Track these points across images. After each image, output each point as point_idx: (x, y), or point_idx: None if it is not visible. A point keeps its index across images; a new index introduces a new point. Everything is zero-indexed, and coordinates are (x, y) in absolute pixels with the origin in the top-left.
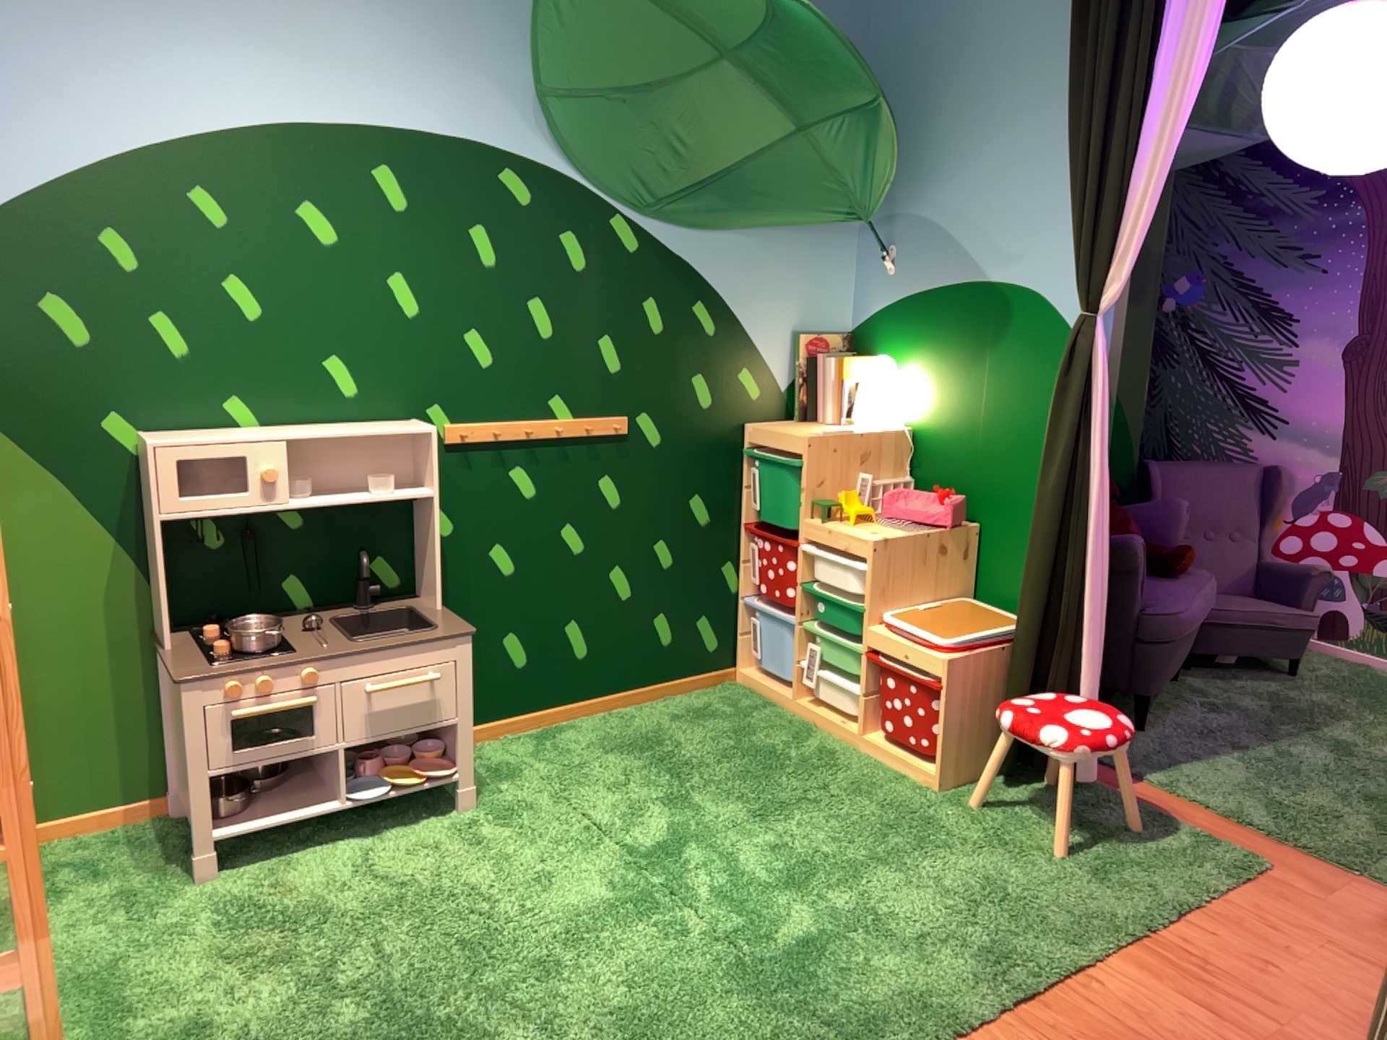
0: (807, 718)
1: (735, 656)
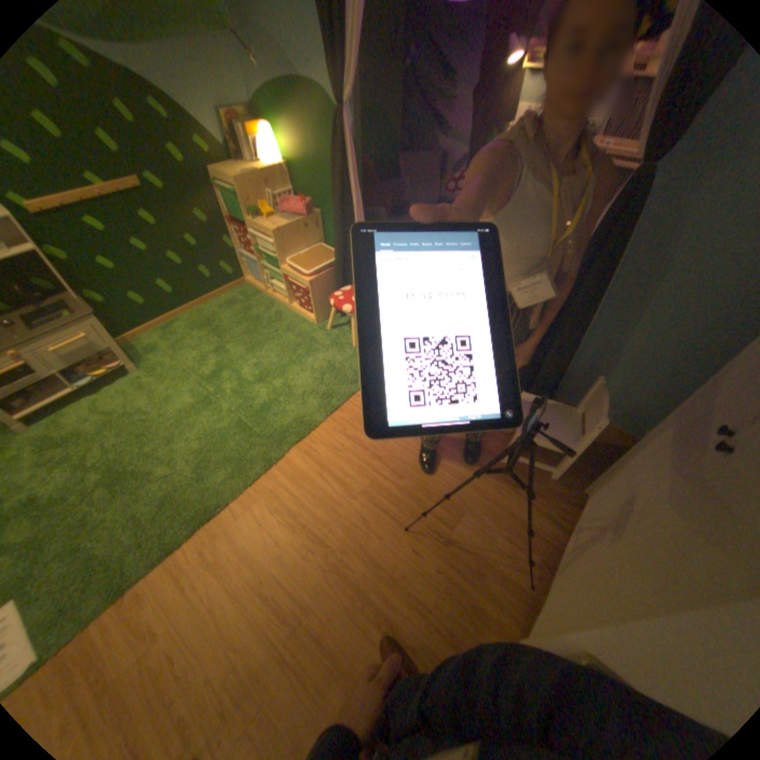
0: (271, 298)
1: (241, 273)
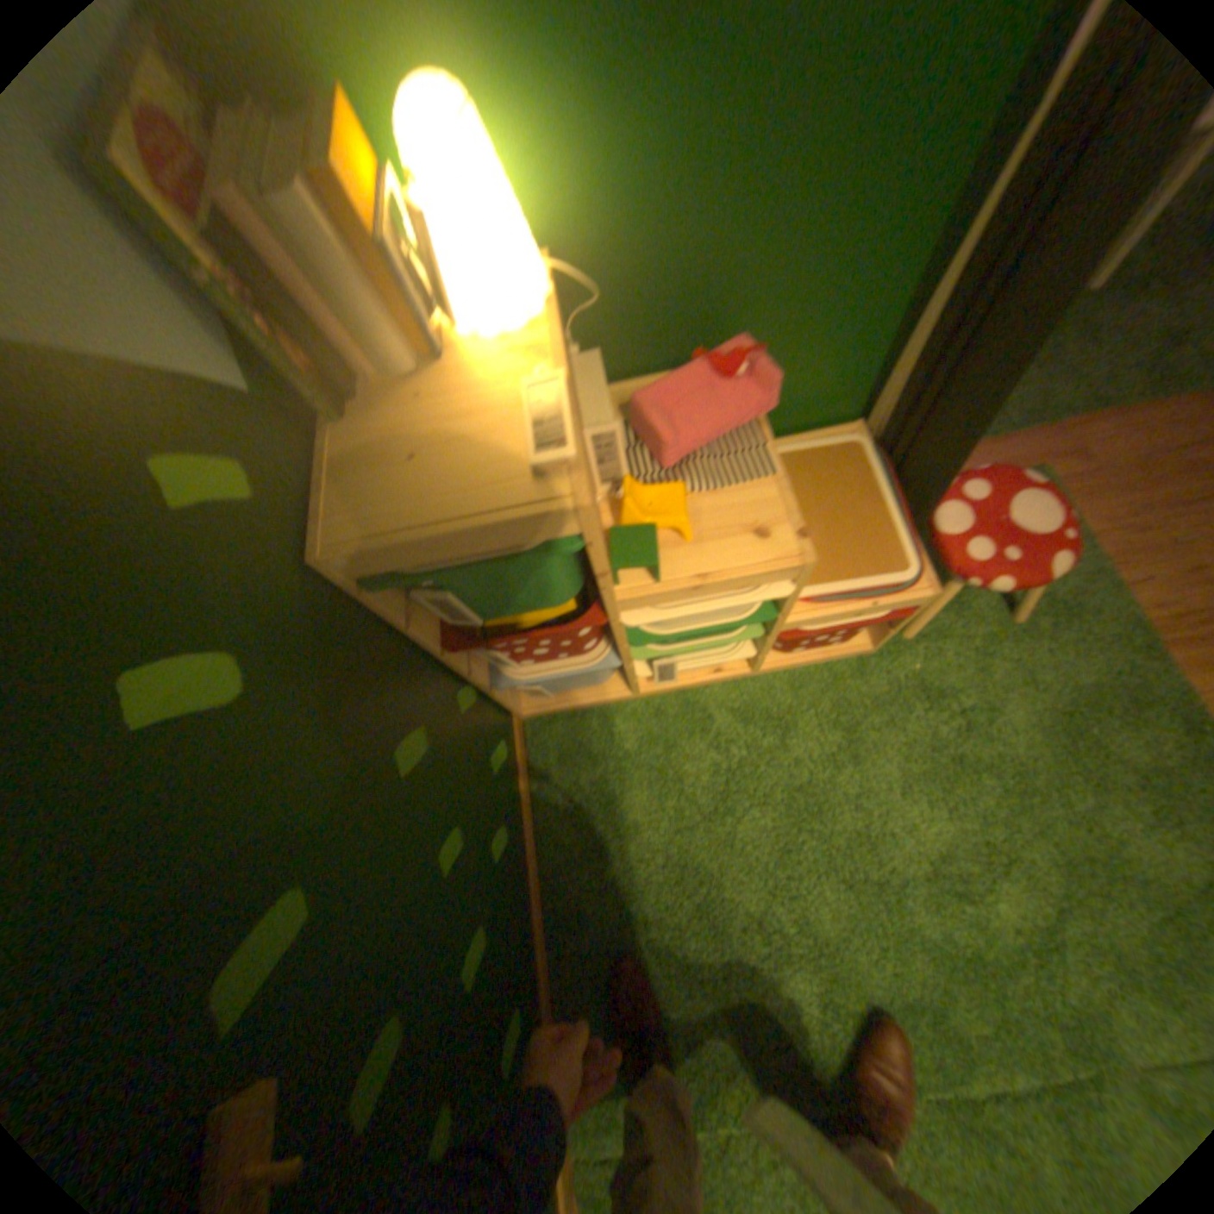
0: (659, 691)
1: (509, 712)
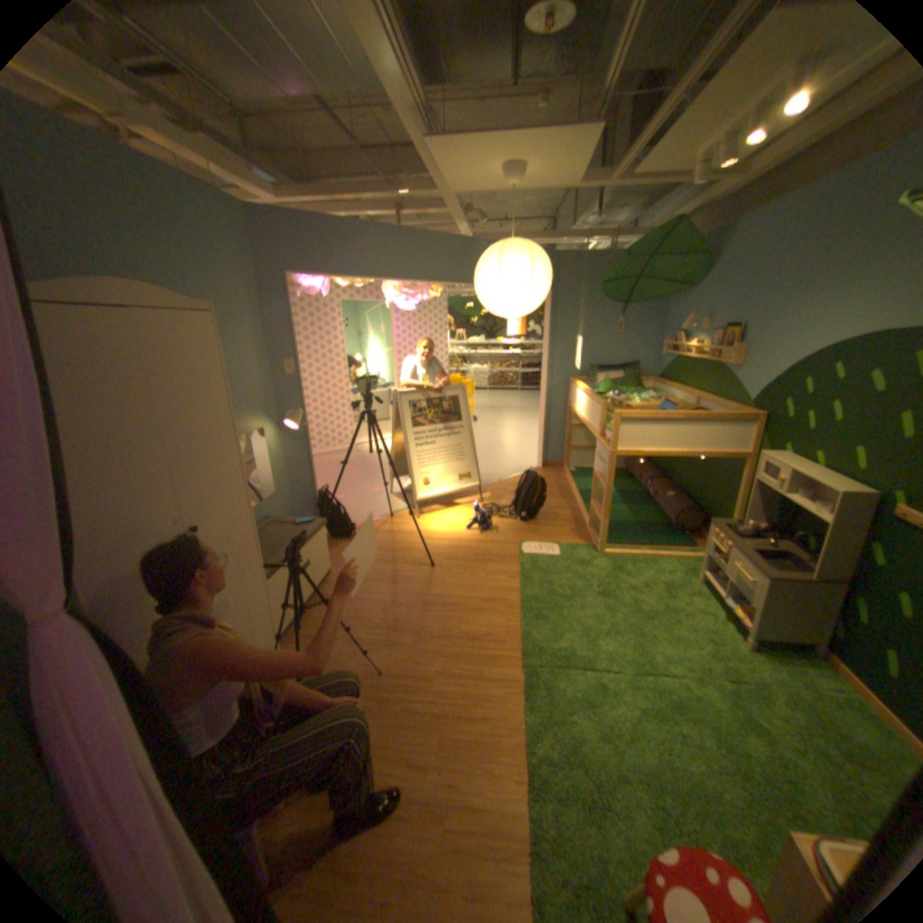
0: None
1: None
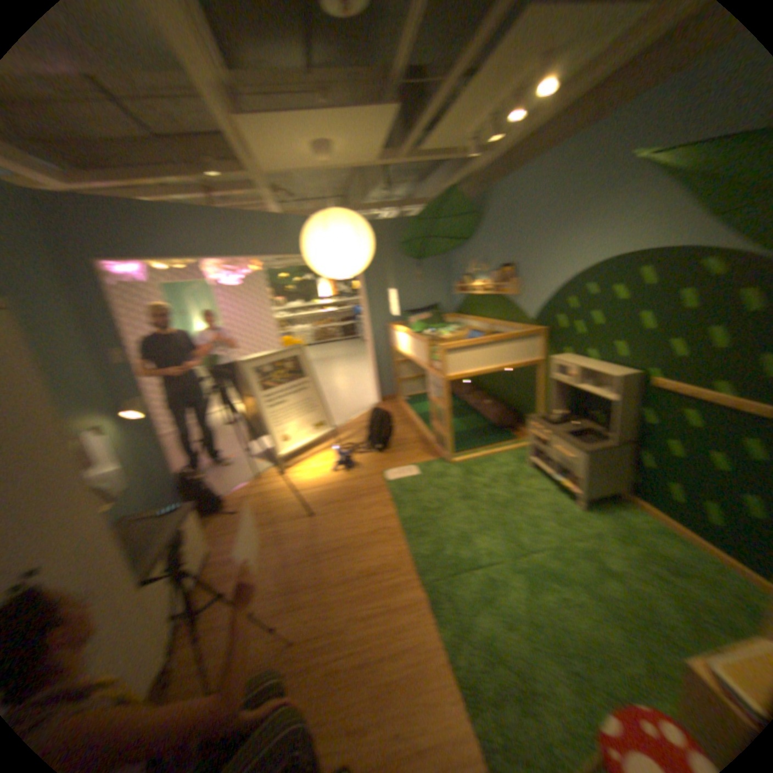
0: None
1: None
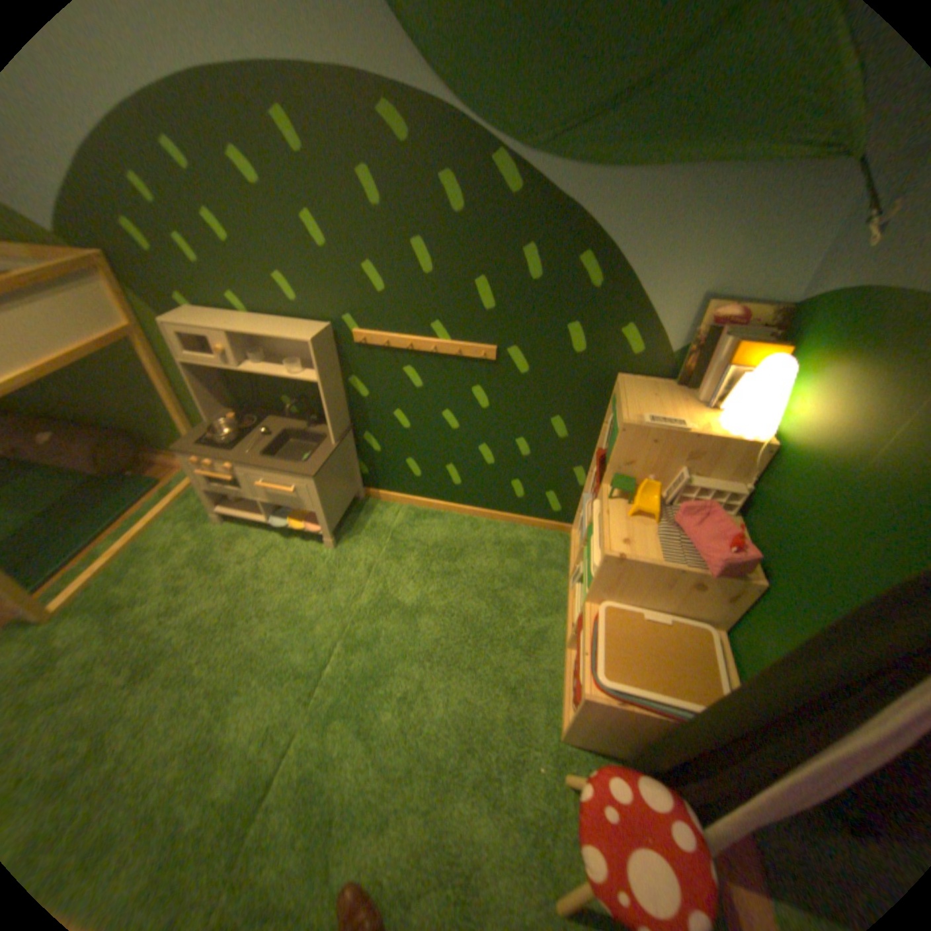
0: (568, 598)
1: (573, 520)
